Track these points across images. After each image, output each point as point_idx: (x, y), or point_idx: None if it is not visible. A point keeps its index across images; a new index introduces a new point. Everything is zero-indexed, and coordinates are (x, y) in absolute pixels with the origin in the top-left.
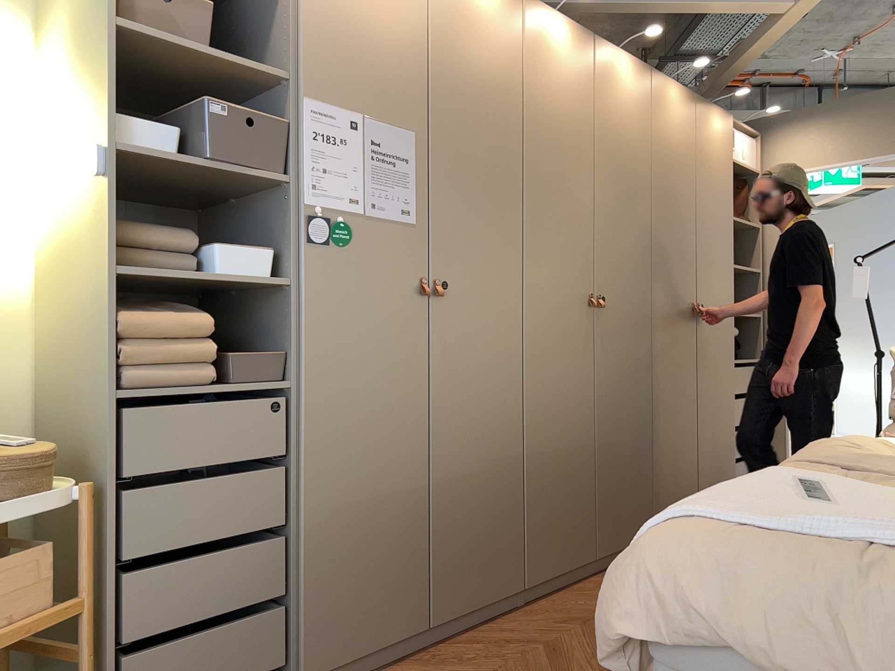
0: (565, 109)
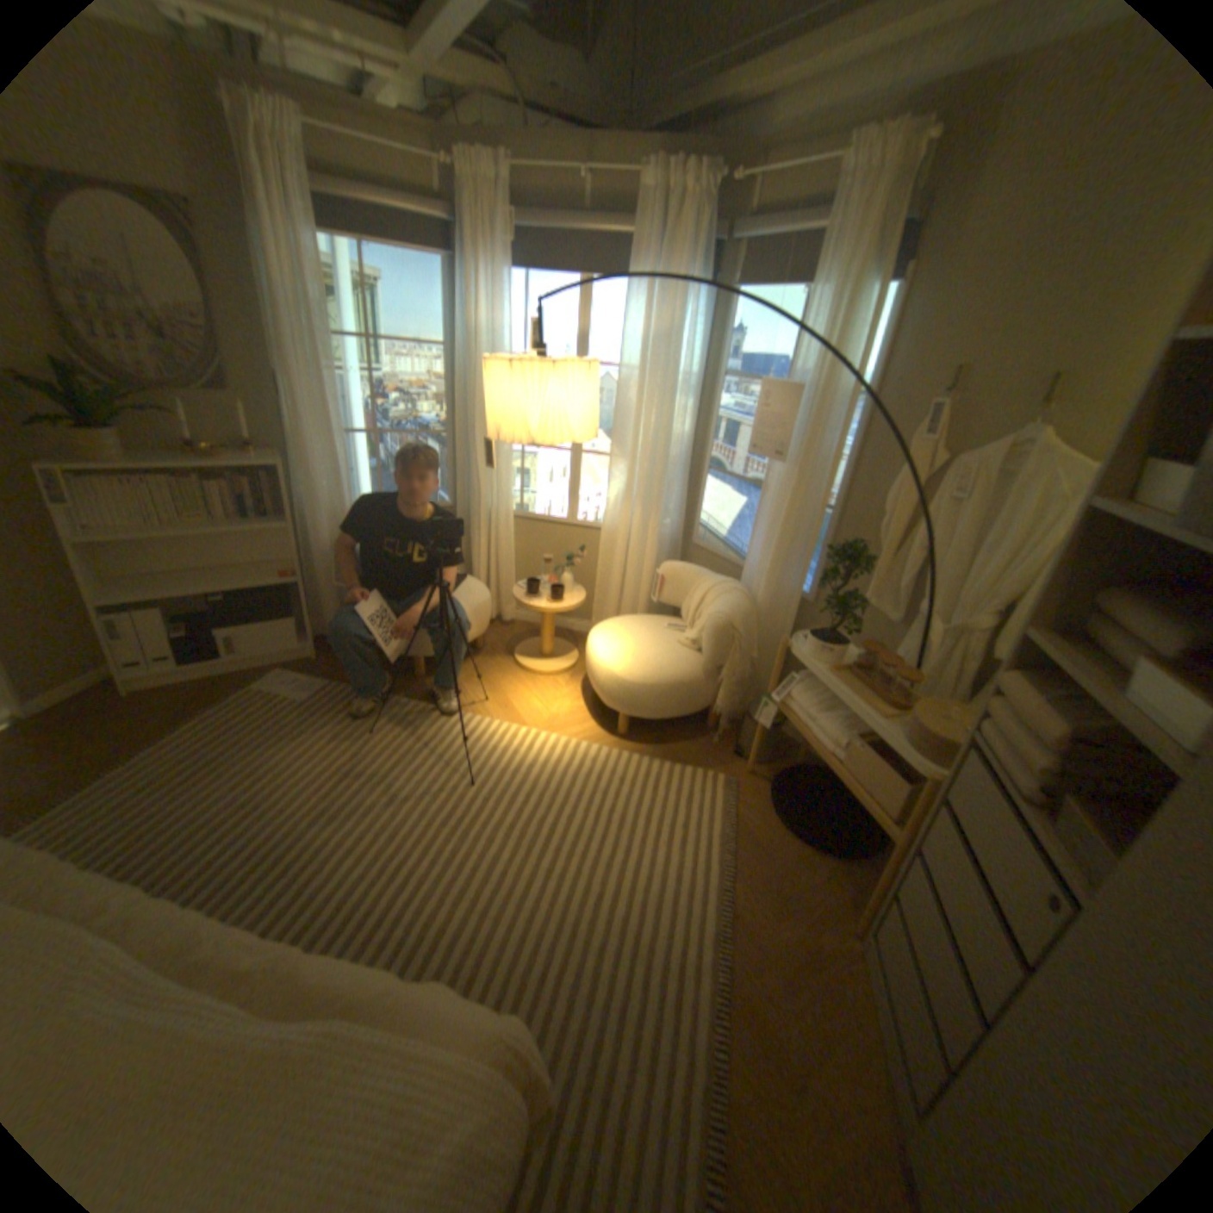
0: None
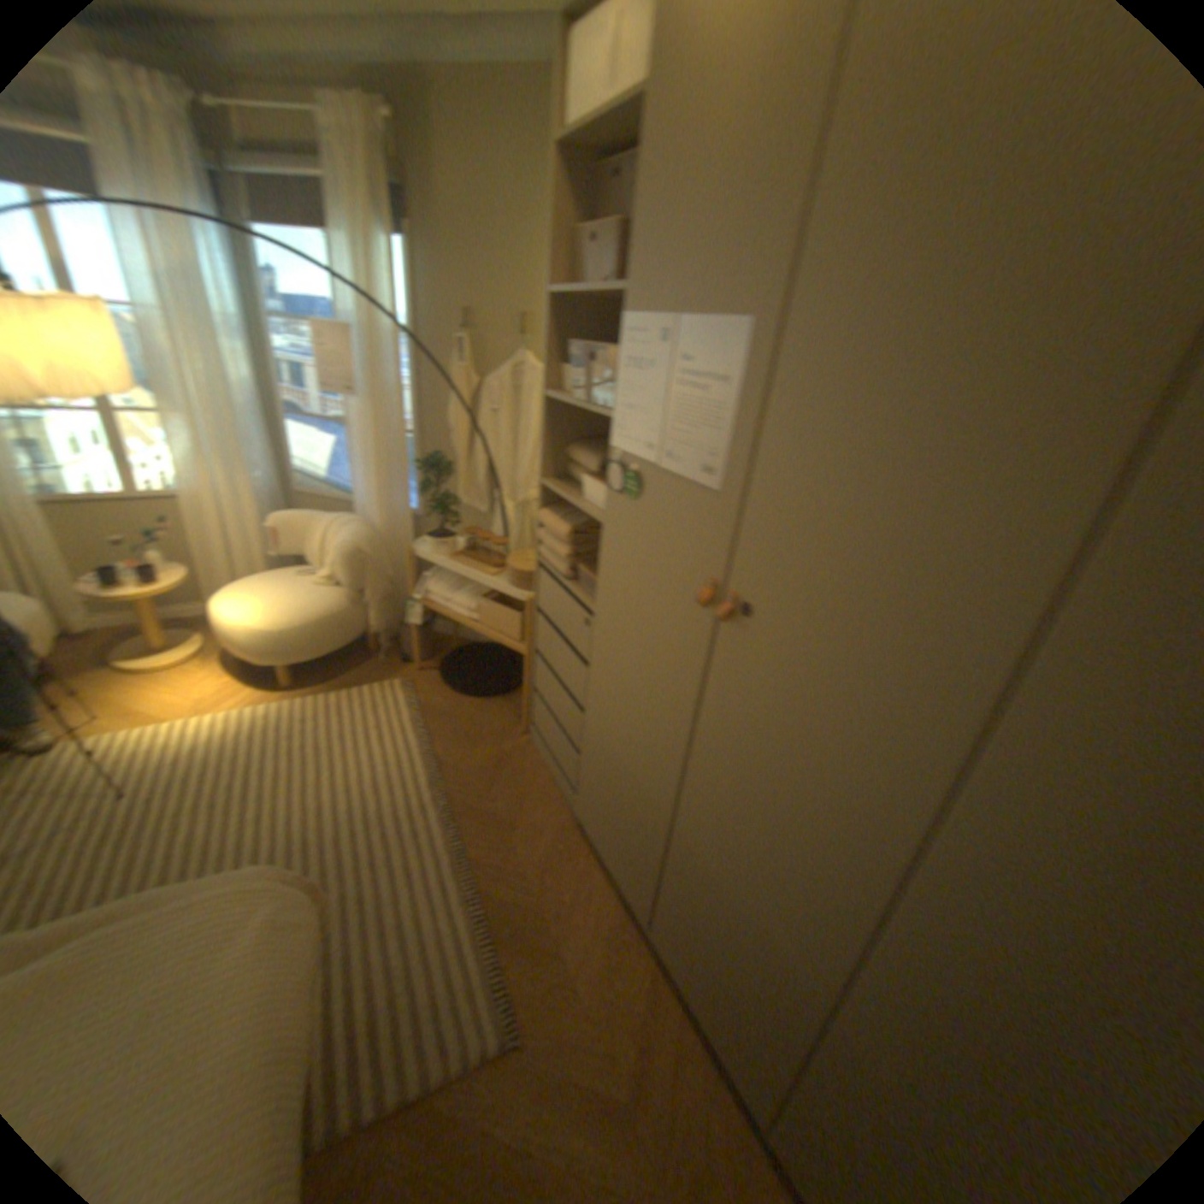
0: None
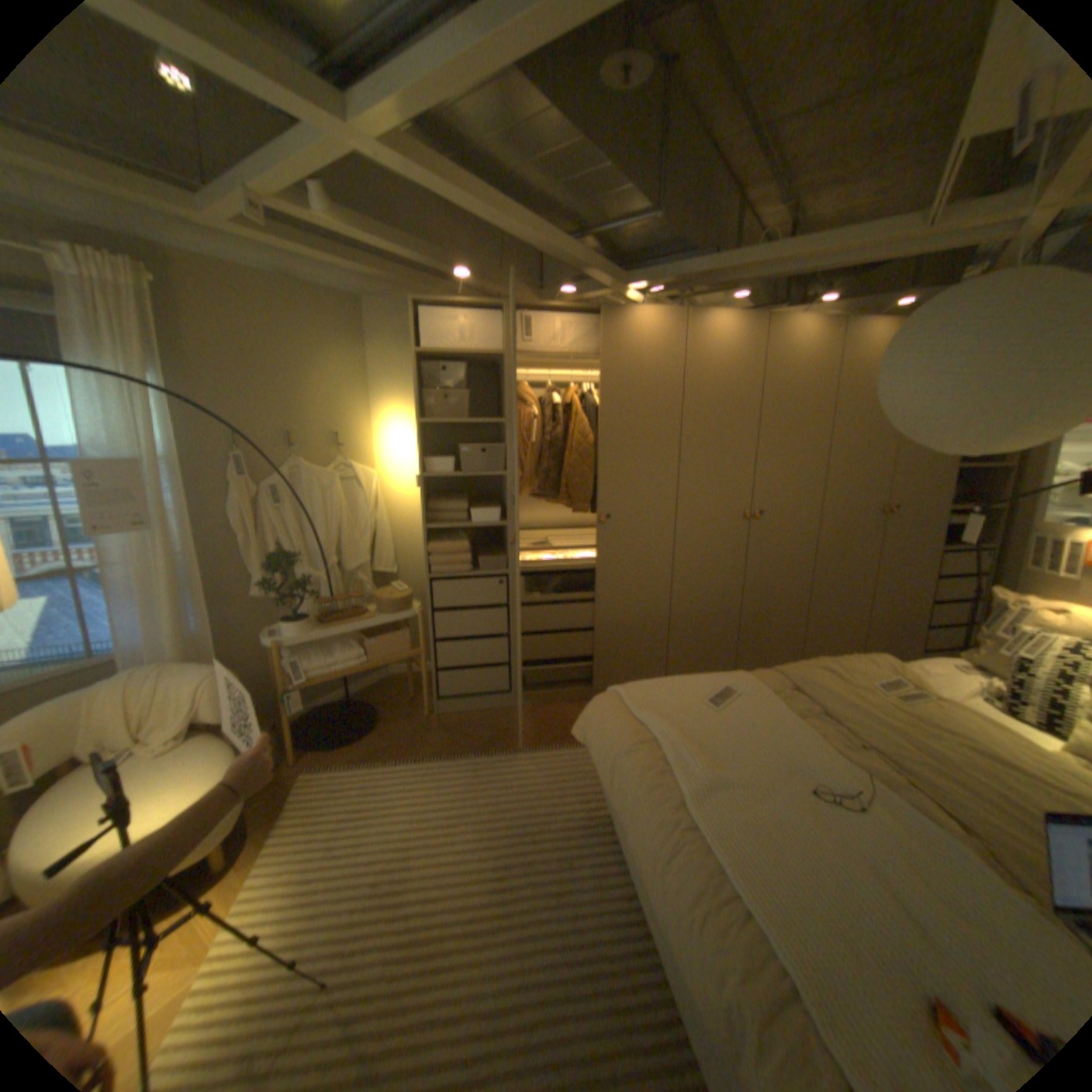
0: (726, 383)
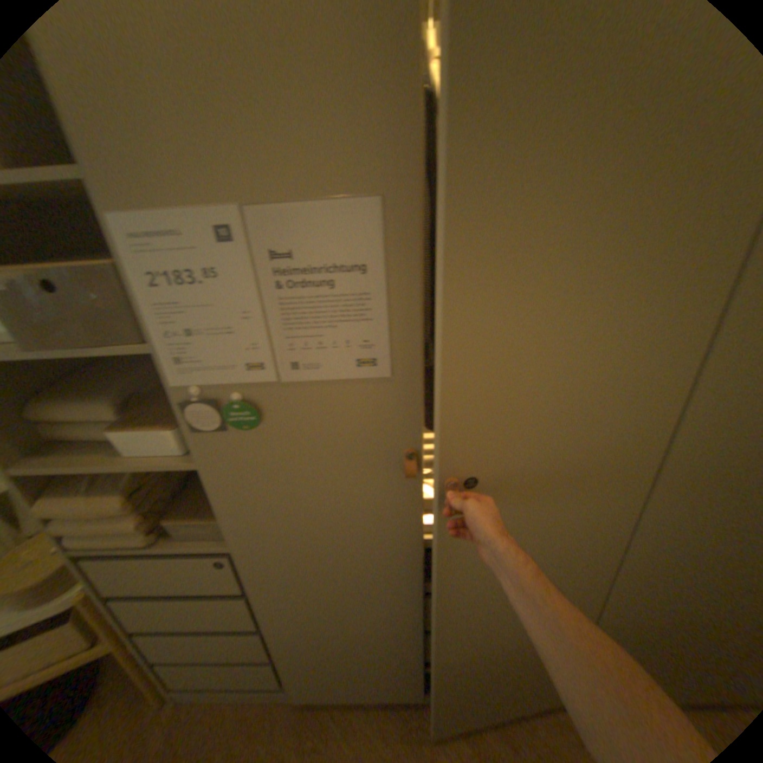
0: None
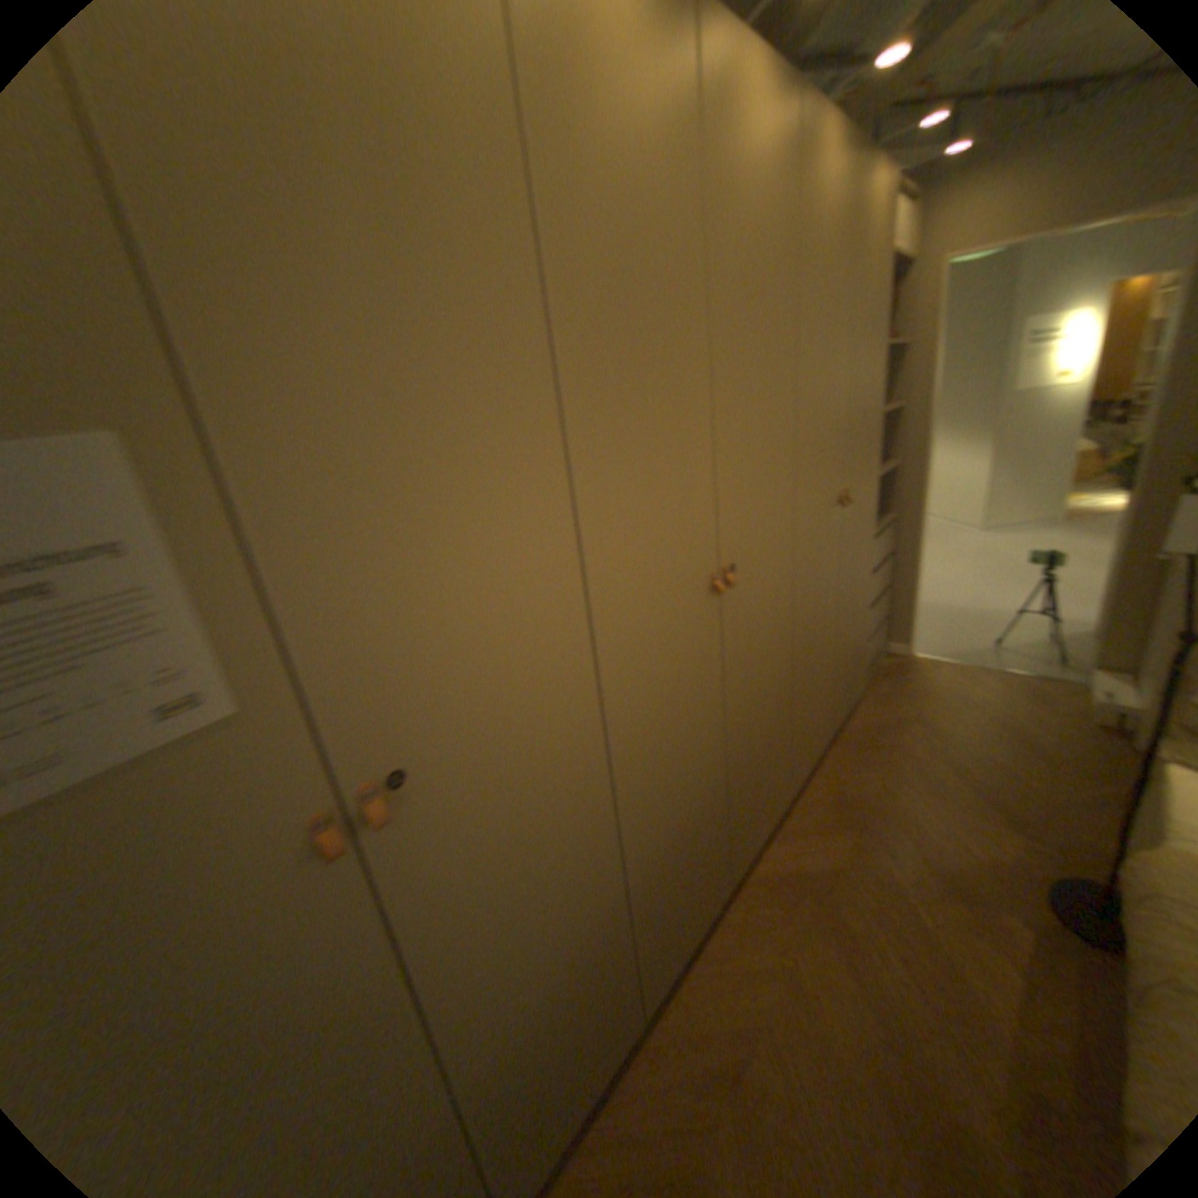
0: (643, 215)
